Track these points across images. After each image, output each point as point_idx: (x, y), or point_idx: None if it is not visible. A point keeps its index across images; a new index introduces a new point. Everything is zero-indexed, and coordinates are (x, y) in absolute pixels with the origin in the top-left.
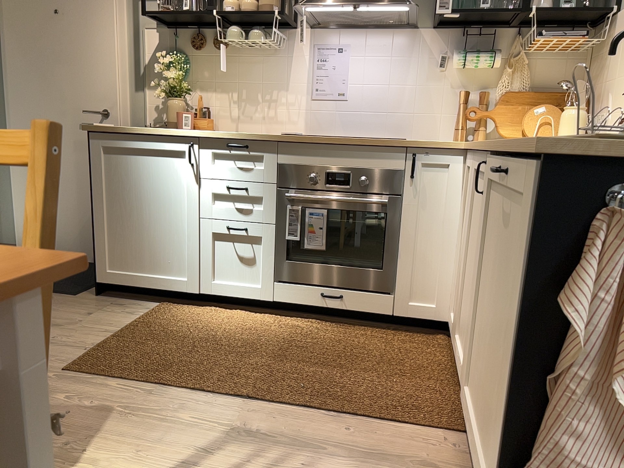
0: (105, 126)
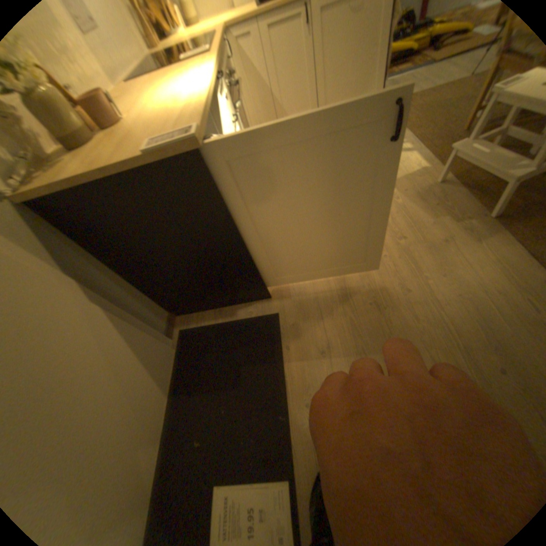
0: (185, 126)
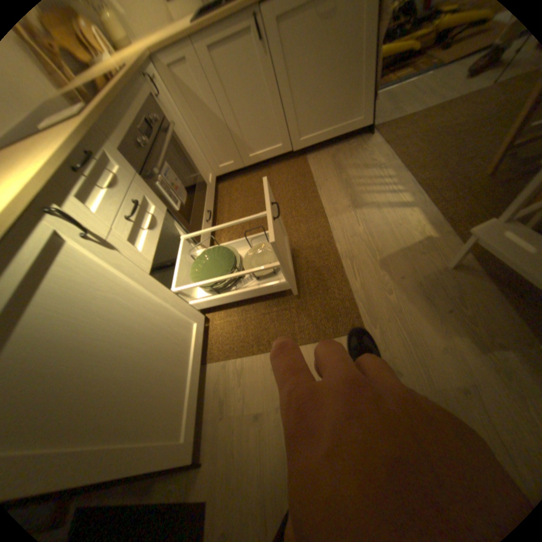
0: None
